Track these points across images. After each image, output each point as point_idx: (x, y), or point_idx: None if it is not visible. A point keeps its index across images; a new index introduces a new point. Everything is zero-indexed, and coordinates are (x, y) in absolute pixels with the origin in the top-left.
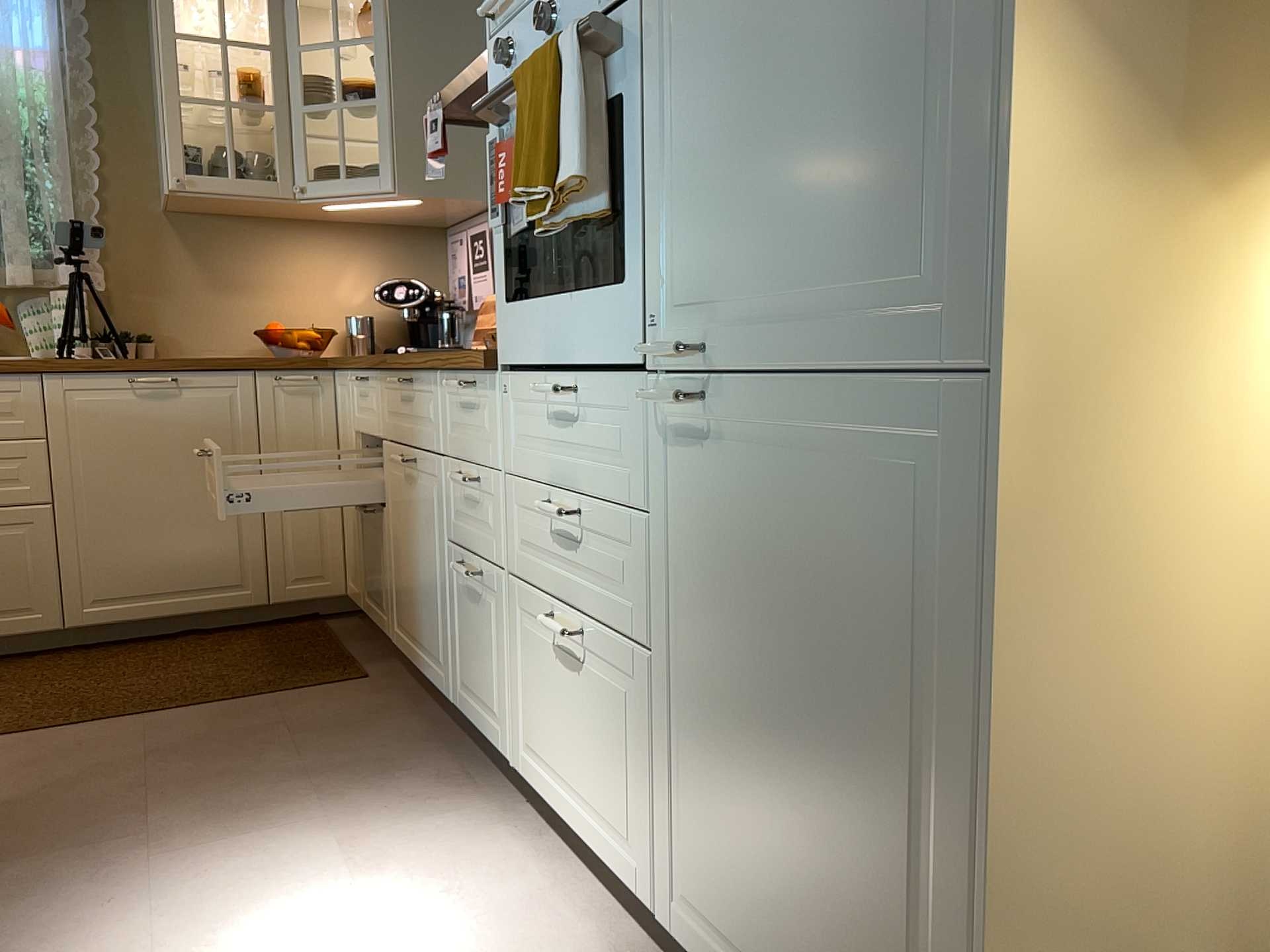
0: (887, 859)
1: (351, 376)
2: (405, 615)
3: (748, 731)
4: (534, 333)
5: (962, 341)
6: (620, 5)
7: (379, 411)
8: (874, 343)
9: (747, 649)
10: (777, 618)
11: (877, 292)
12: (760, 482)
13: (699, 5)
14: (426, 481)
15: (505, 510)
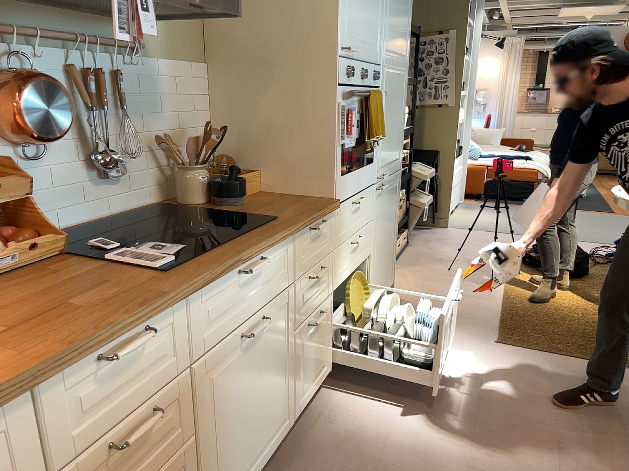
0: (391, 243)
1: (43, 390)
2: (236, 469)
3: (382, 246)
4: (351, 184)
5: (399, 165)
6: (375, 87)
7: (182, 342)
8: (395, 167)
9: (383, 230)
10: (386, 220)
11: (396, 159)
12: (386, 197)
13: (386, 100)
14: (273, 319)
15: (332, 266)
